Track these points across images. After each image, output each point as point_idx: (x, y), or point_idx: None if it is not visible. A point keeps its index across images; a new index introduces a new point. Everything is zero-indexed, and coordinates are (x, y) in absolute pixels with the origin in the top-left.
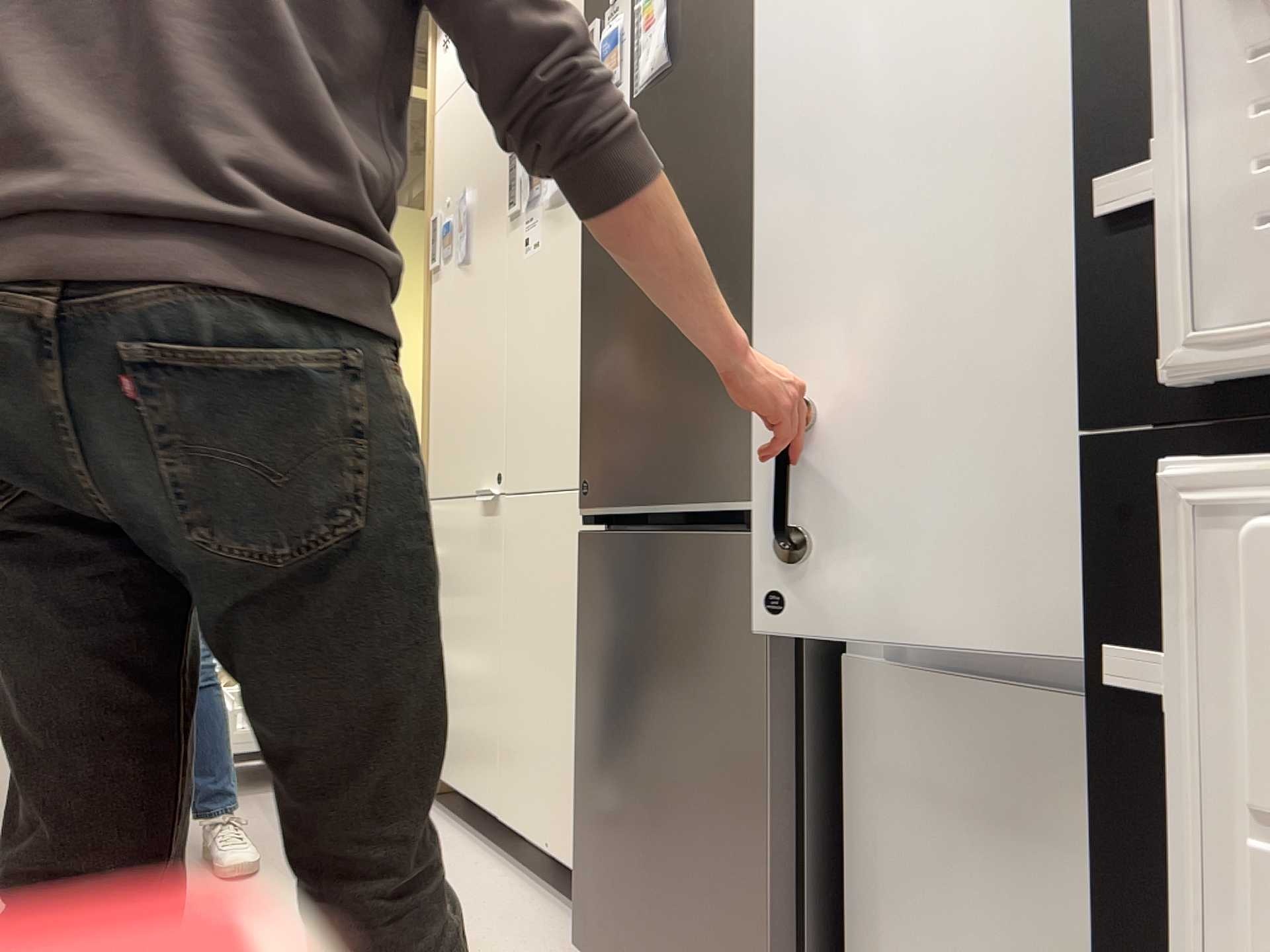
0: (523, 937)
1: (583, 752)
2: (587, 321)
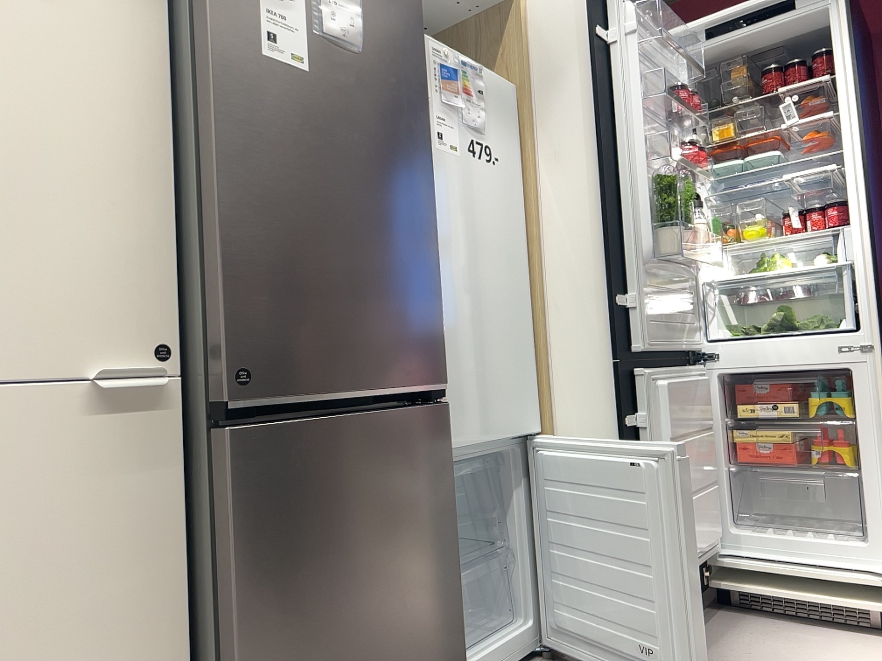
0: None
1: None
2: (230, 194)
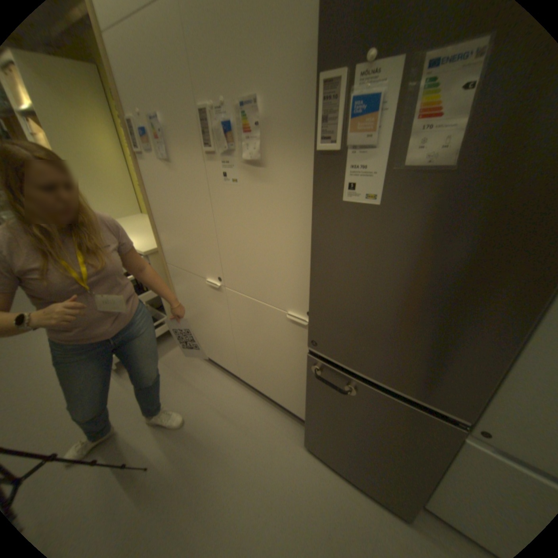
0: (278, 435)
1: (310, 412)
2: (317, 275)
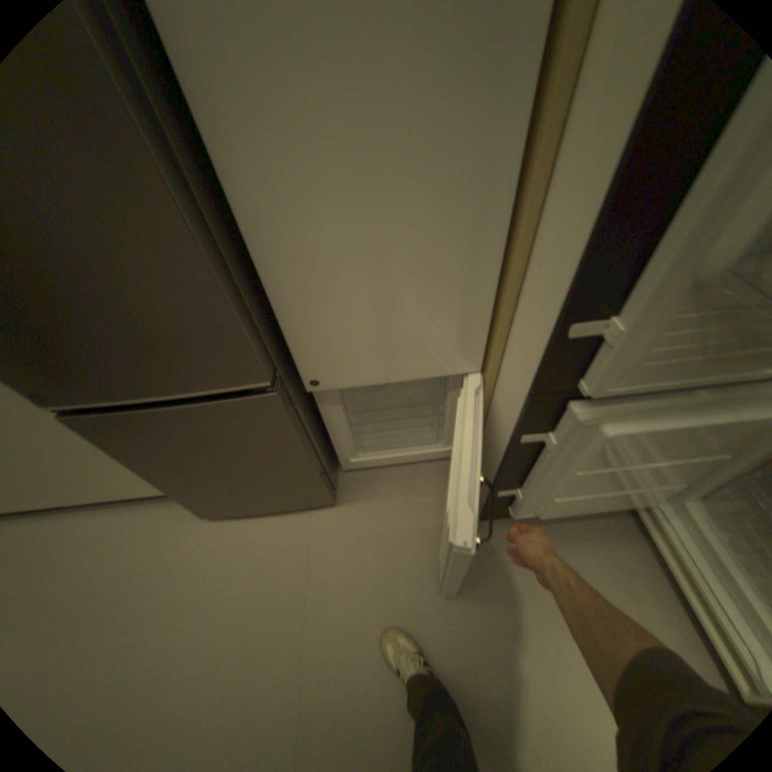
0: (162, 531)
1: (156, 481)
2: None
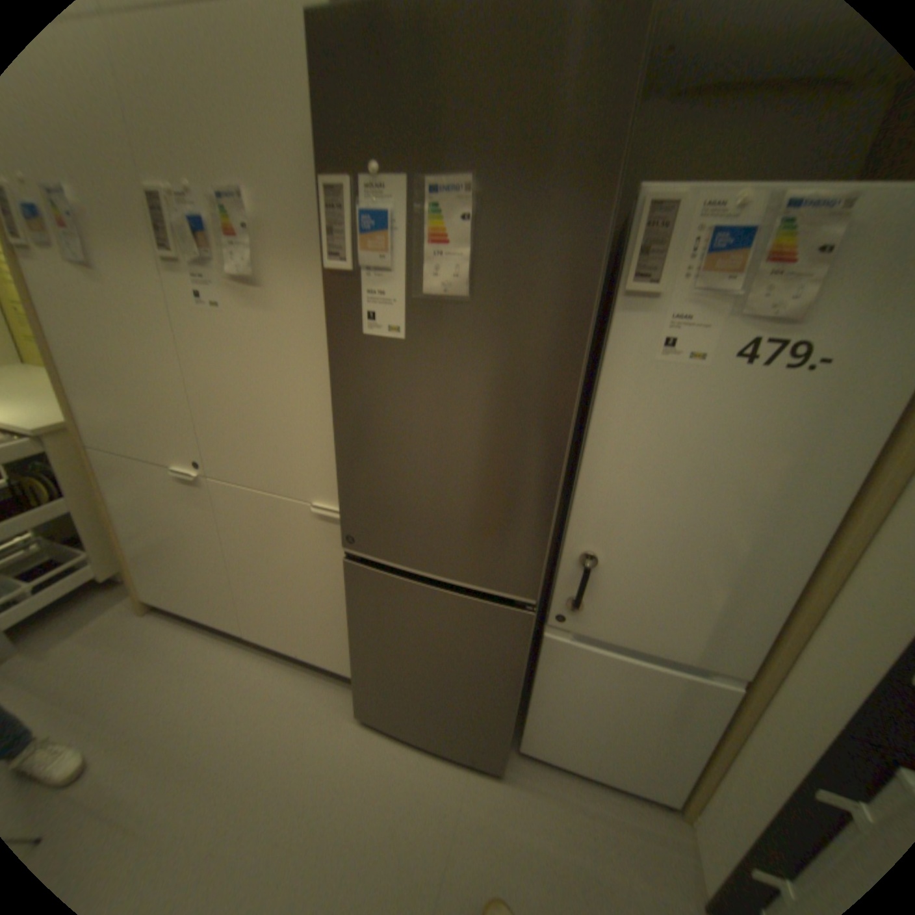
0: (310, 713)
1: (356, 653)
2: (343, 436)
